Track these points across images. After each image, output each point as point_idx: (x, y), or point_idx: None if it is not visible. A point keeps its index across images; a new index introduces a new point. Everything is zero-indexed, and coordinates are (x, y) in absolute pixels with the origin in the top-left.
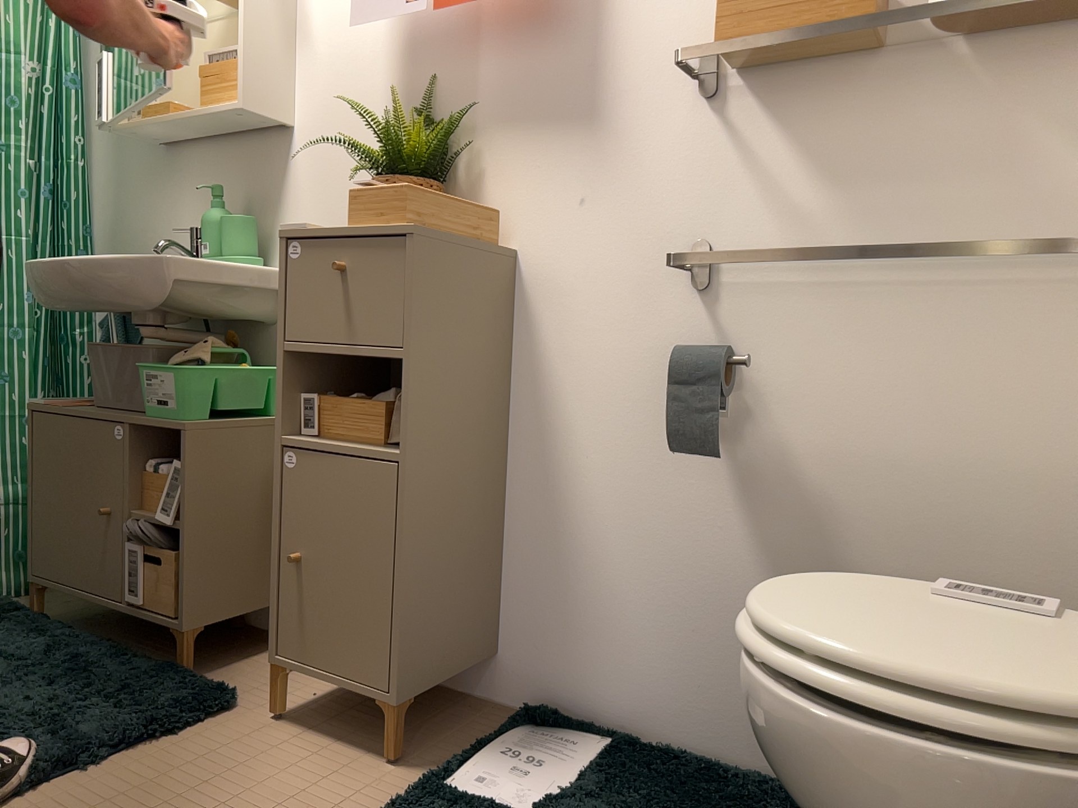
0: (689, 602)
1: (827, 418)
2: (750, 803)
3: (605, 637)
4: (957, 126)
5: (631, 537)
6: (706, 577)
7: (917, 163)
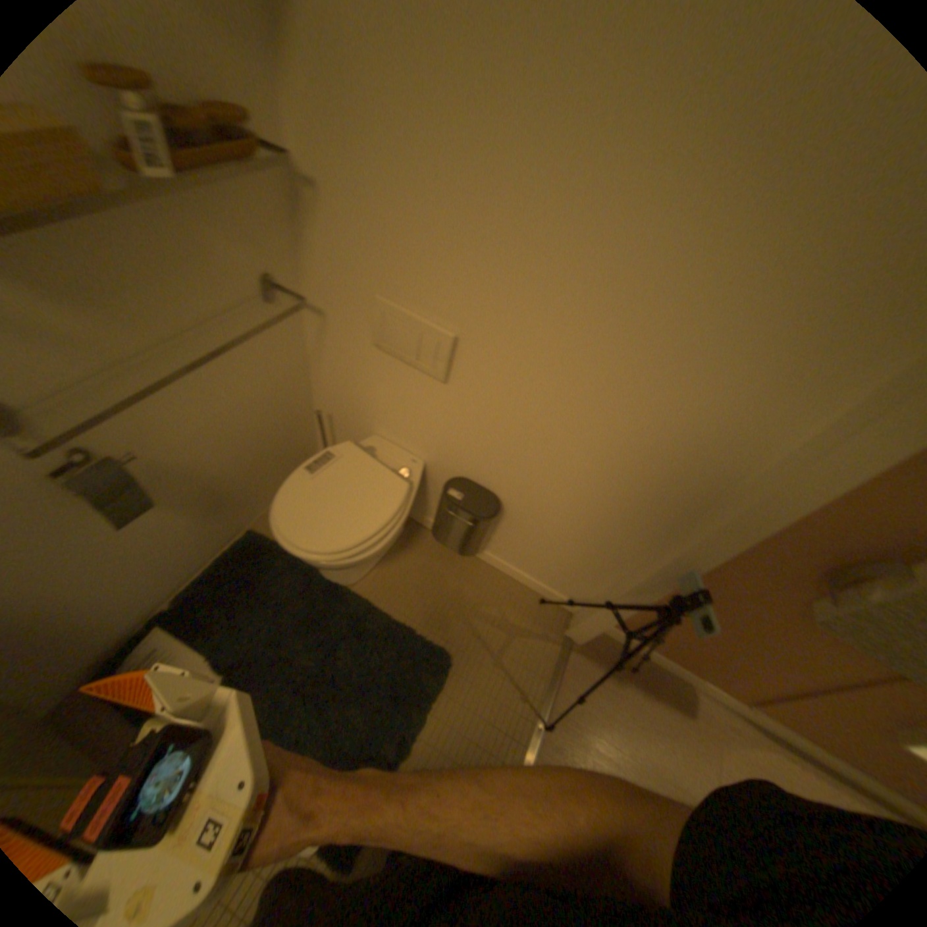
0: (143, 557)
1: (167, 435)
2: (242, 571)
3: (103, 616)
4: (161, 237)
5: (82, 576)
6: (145, 542)
7: (146, 270)
